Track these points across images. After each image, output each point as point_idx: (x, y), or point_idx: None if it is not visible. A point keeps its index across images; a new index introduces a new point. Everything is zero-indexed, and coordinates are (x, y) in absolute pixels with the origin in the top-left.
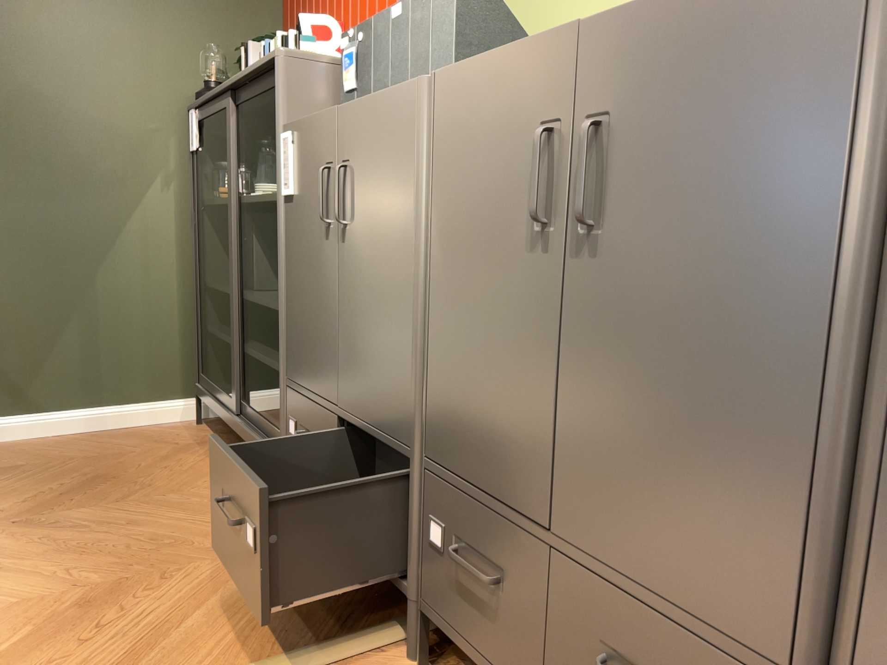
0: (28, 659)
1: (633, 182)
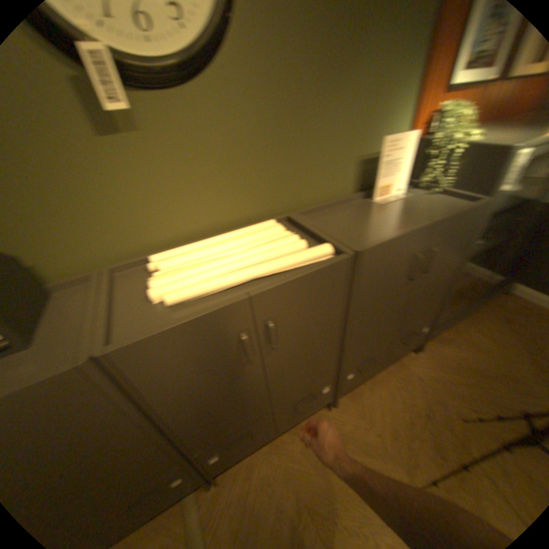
0: None
1: (289, 328)
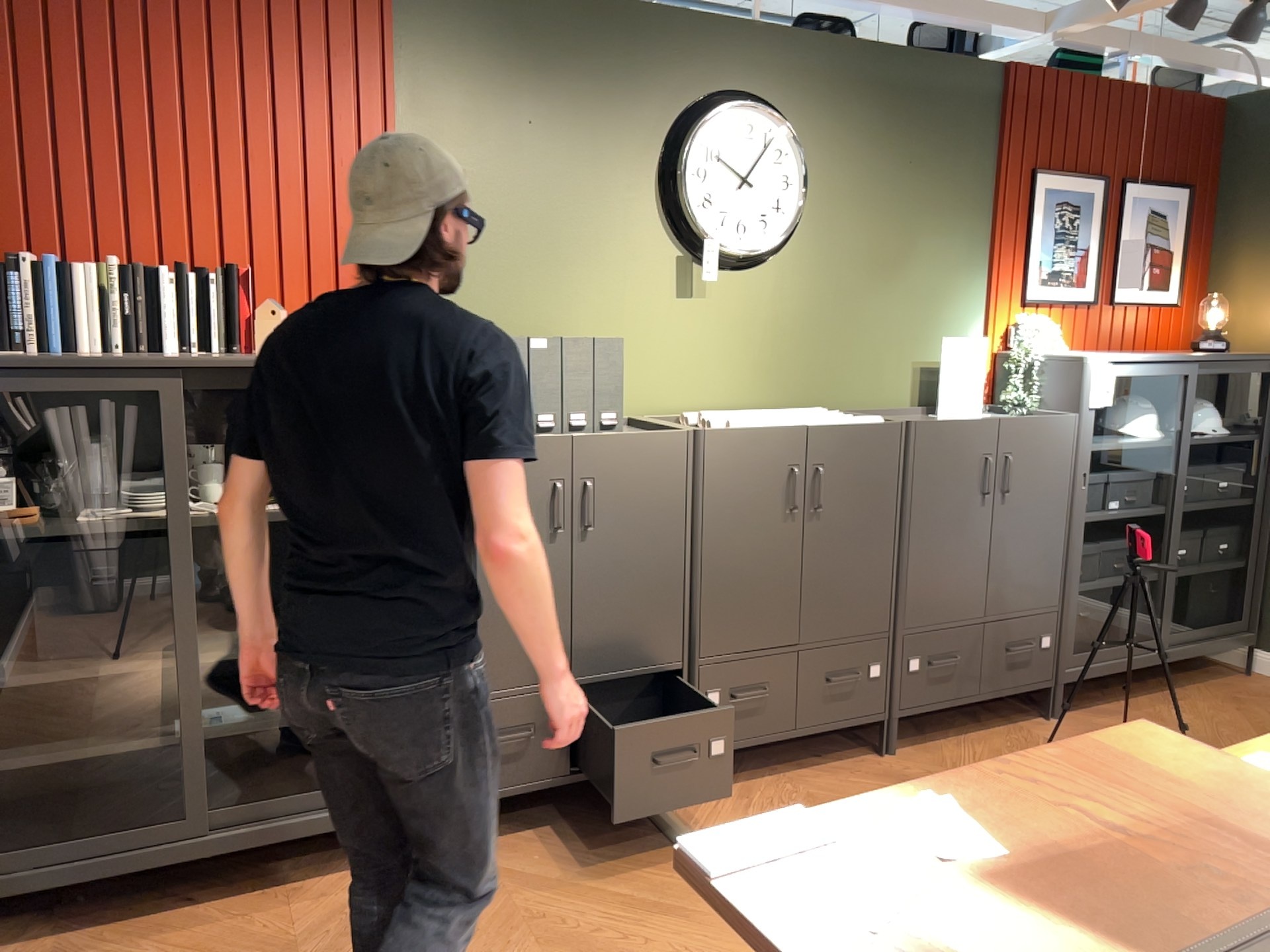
0: None
1: (836, 491)
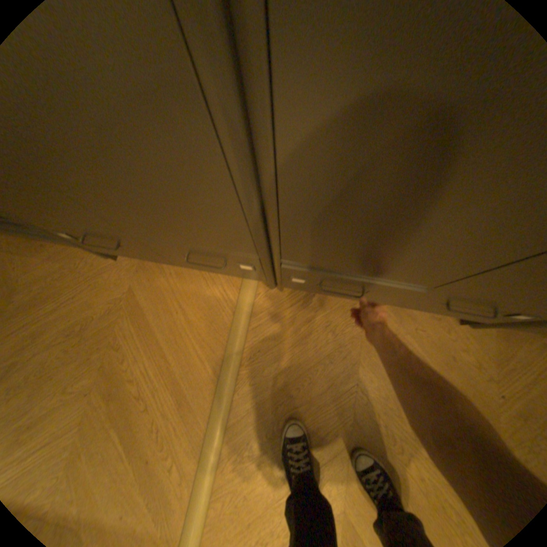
0: (138, 438)
1: None
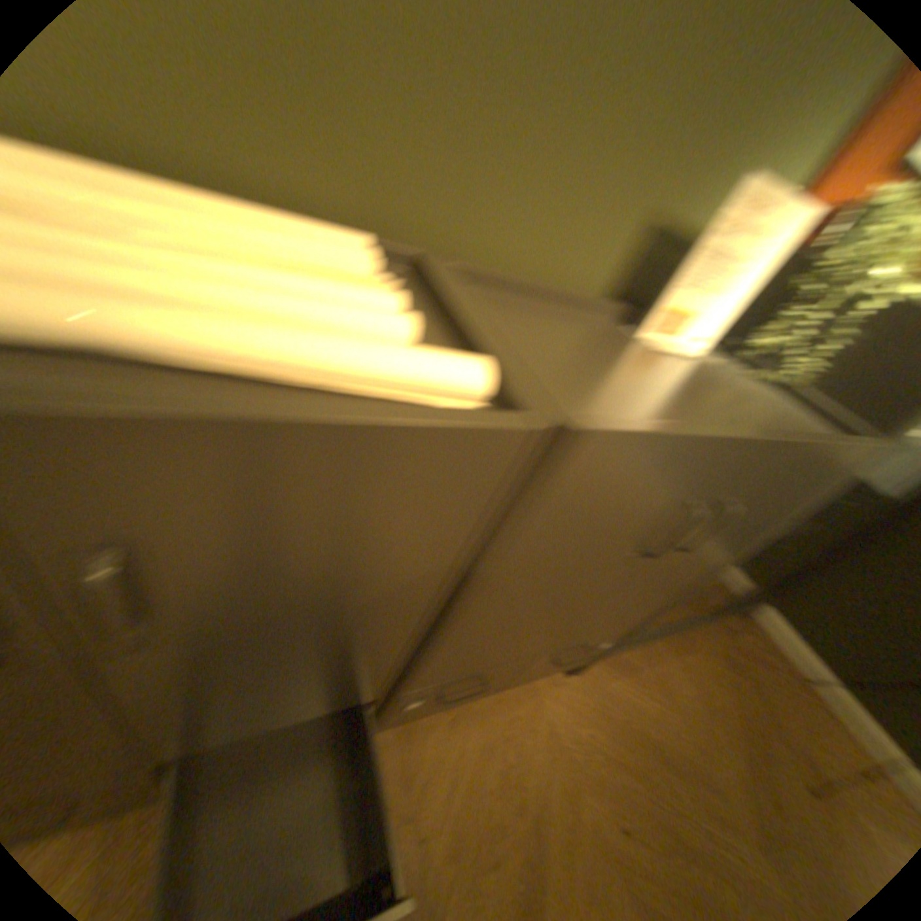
0: None
1: (222, 592)
